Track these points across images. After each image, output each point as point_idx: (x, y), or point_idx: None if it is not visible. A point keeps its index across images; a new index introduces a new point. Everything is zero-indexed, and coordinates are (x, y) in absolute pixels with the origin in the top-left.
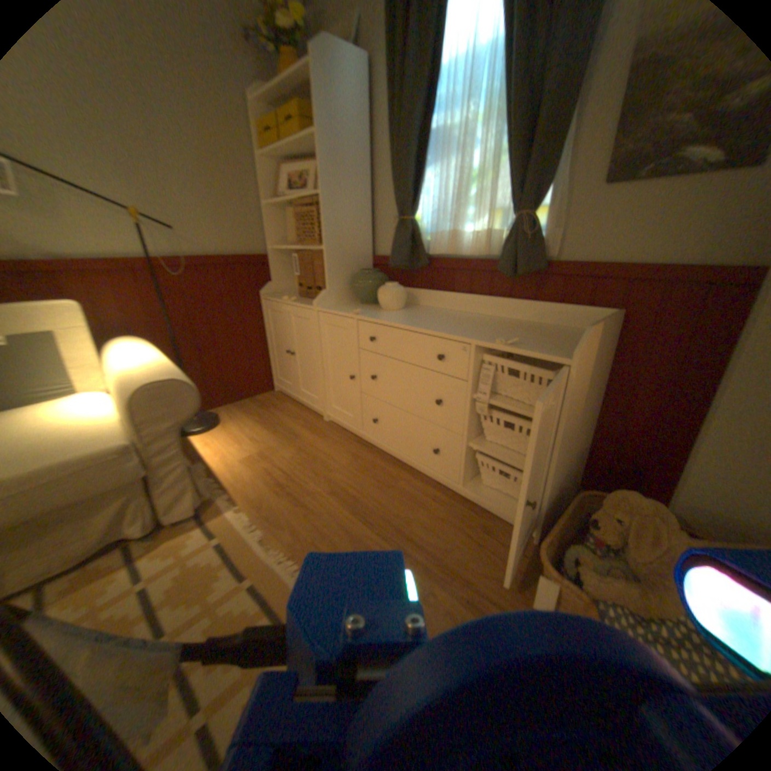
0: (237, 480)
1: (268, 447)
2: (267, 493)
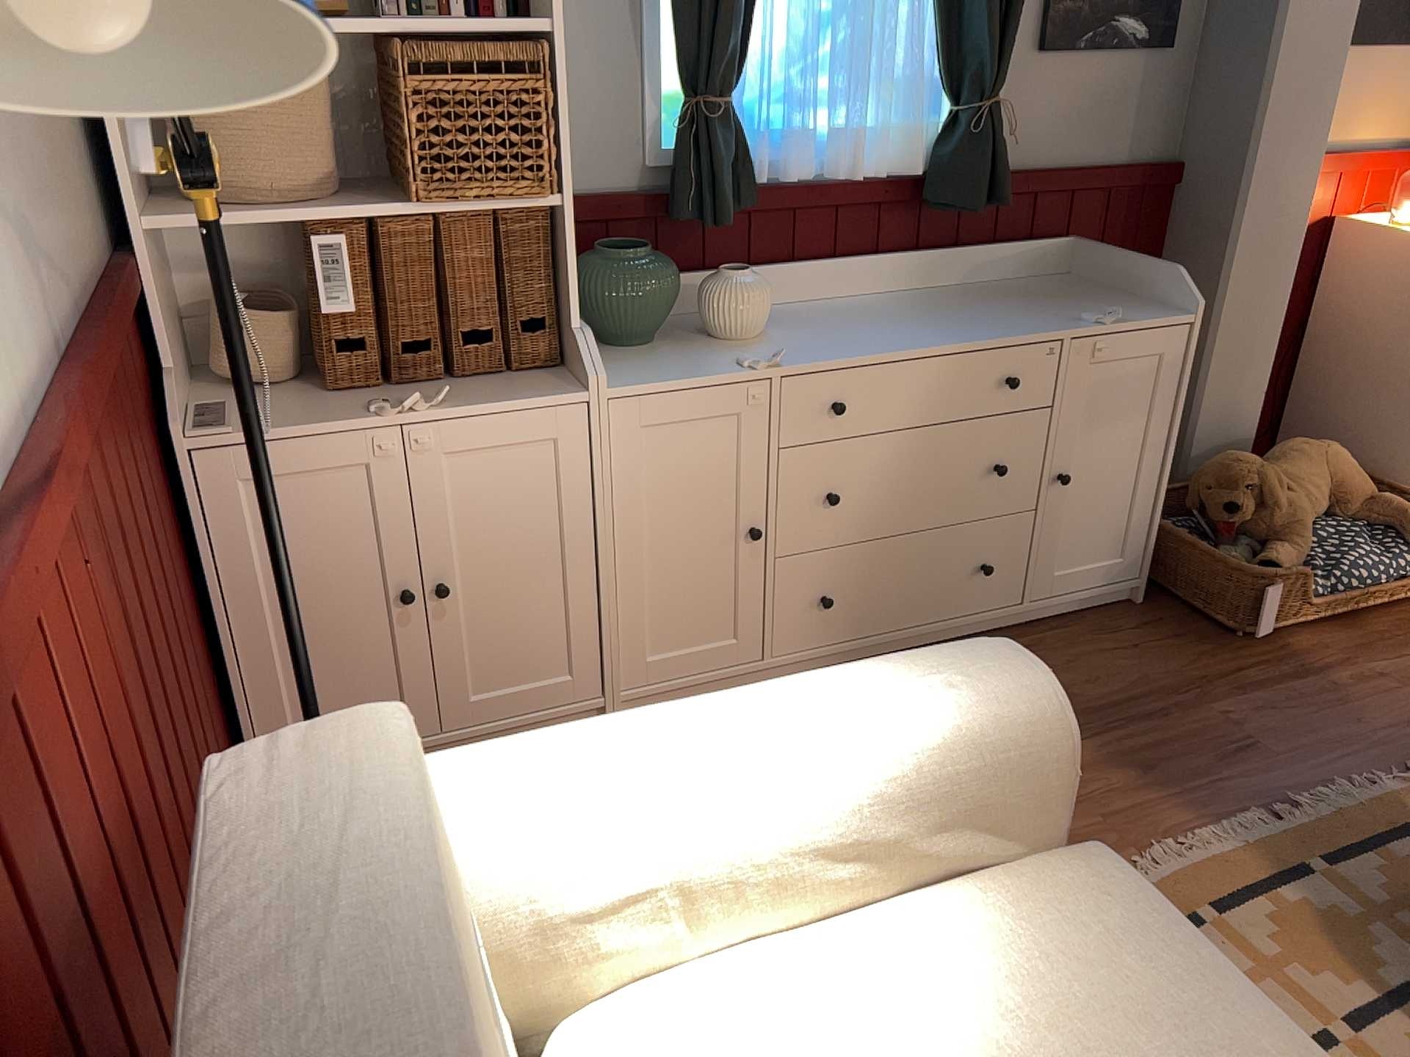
0: None
1: None
2: None
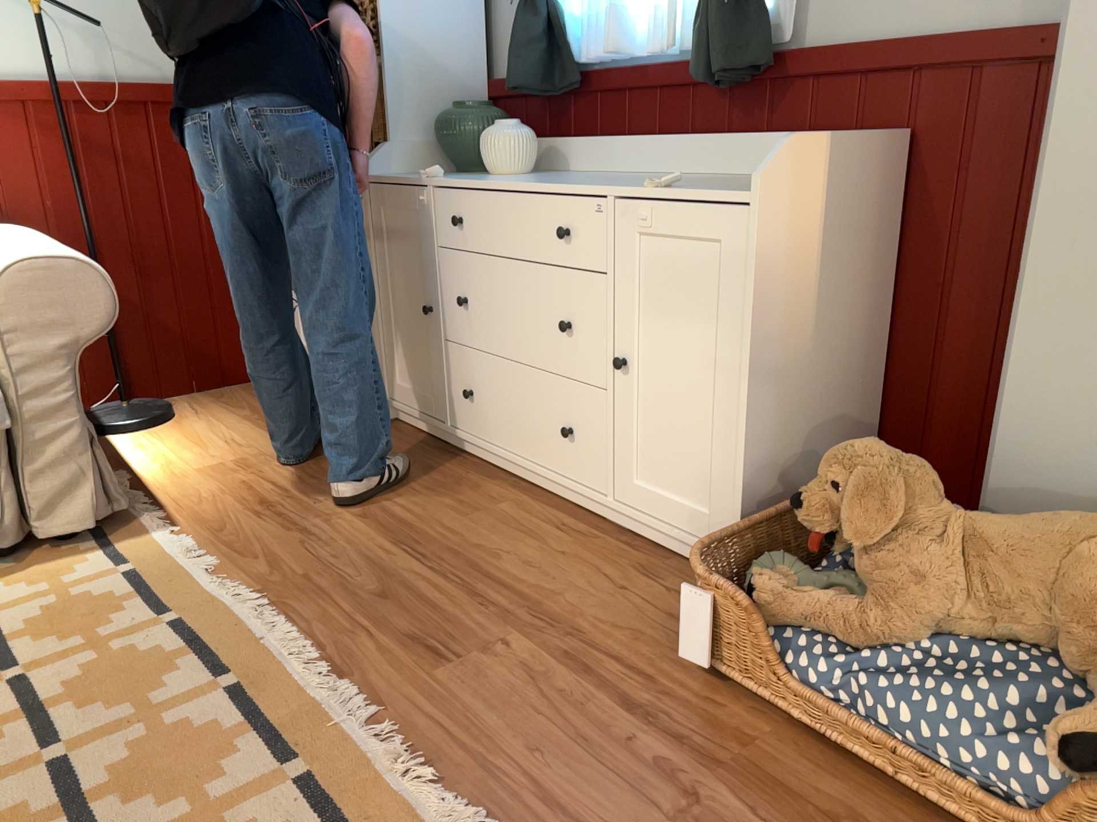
0: (187, 494)
1: (257, 453)
2: (237, 512)
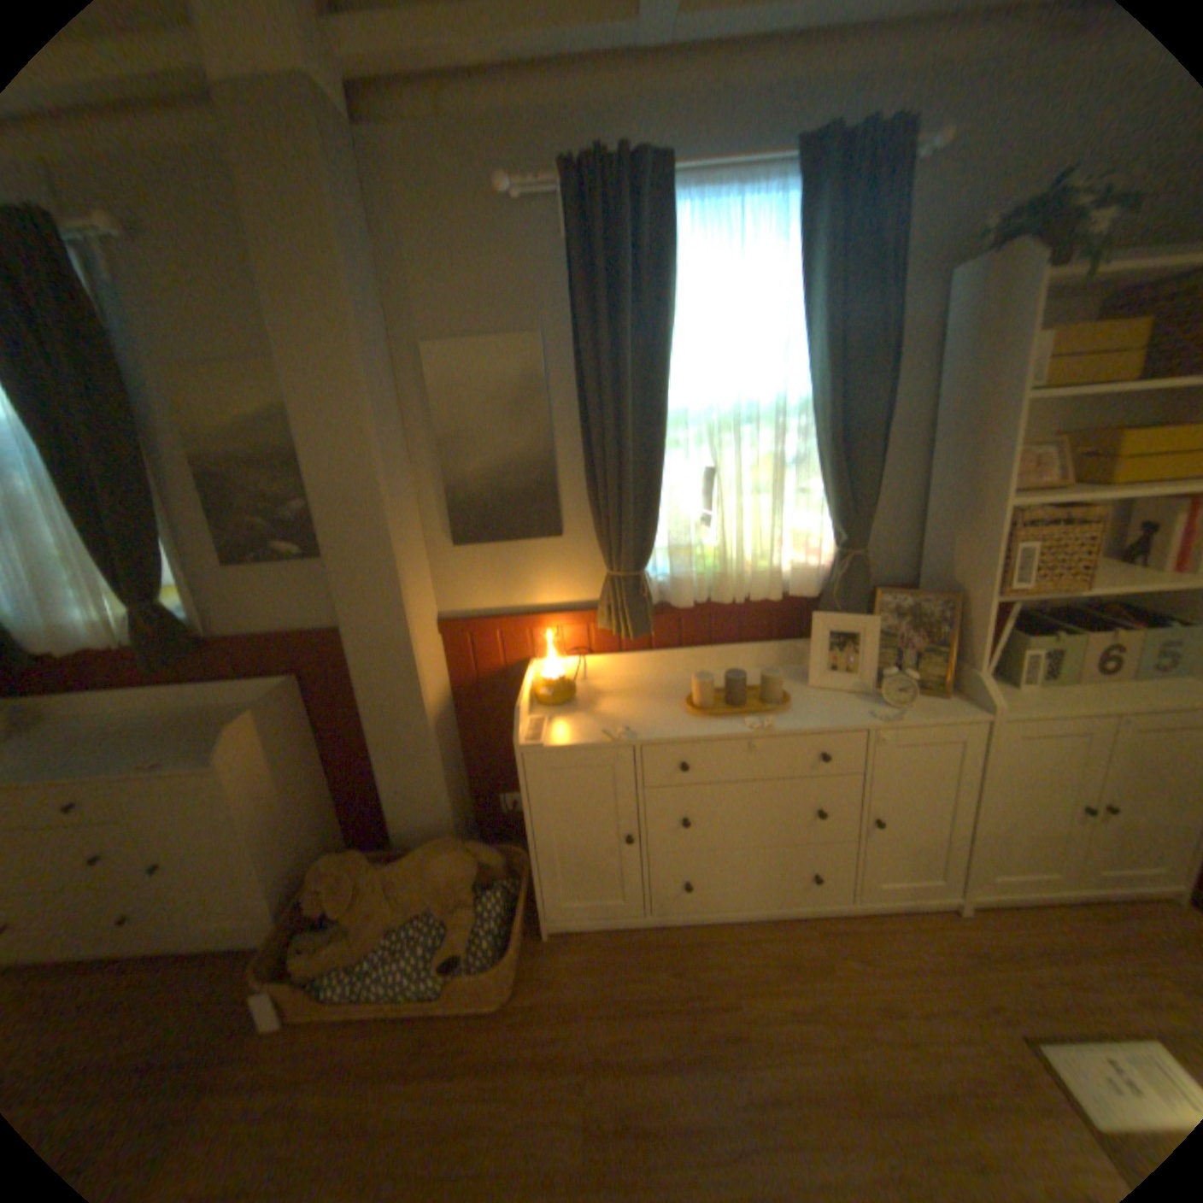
0: None
1: None
2: None
